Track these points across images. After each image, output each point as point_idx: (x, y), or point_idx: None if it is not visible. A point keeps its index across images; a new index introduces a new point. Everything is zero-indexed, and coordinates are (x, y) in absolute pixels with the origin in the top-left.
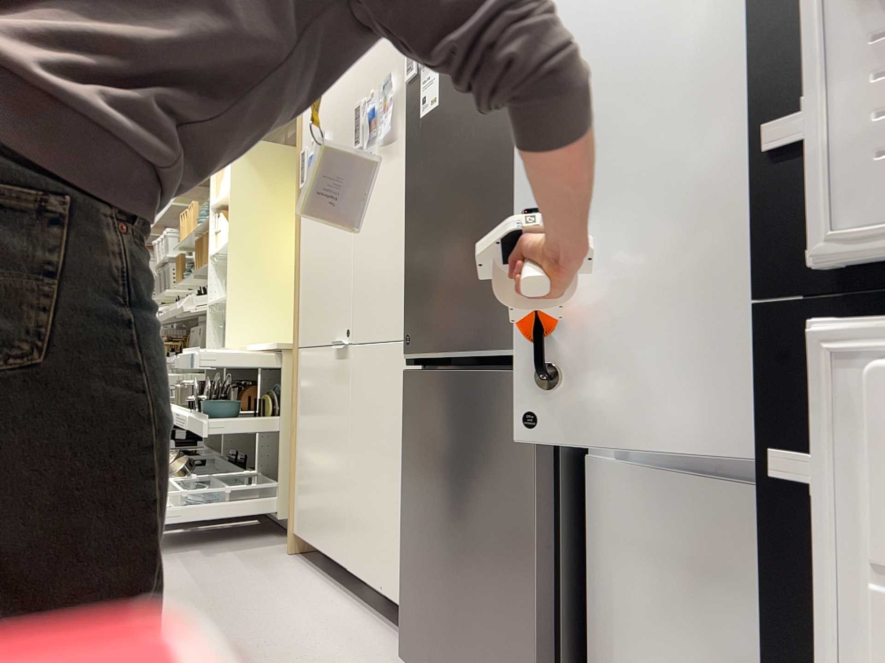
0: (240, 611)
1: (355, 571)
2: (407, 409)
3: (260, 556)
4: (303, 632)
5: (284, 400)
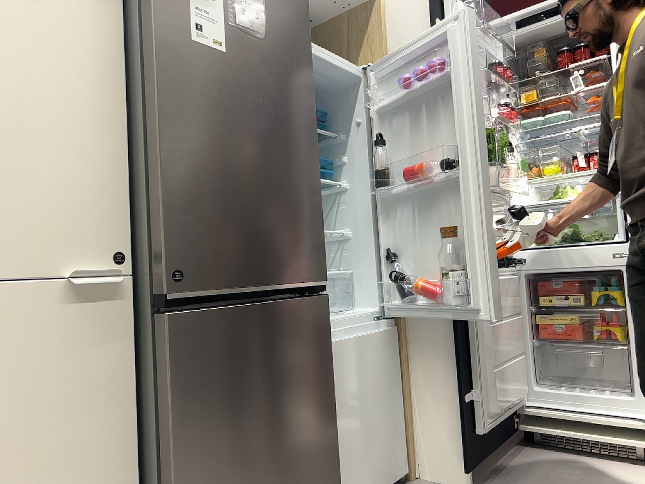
0: None
1: None
2: (177, 357)
3: None
4: None
5: None
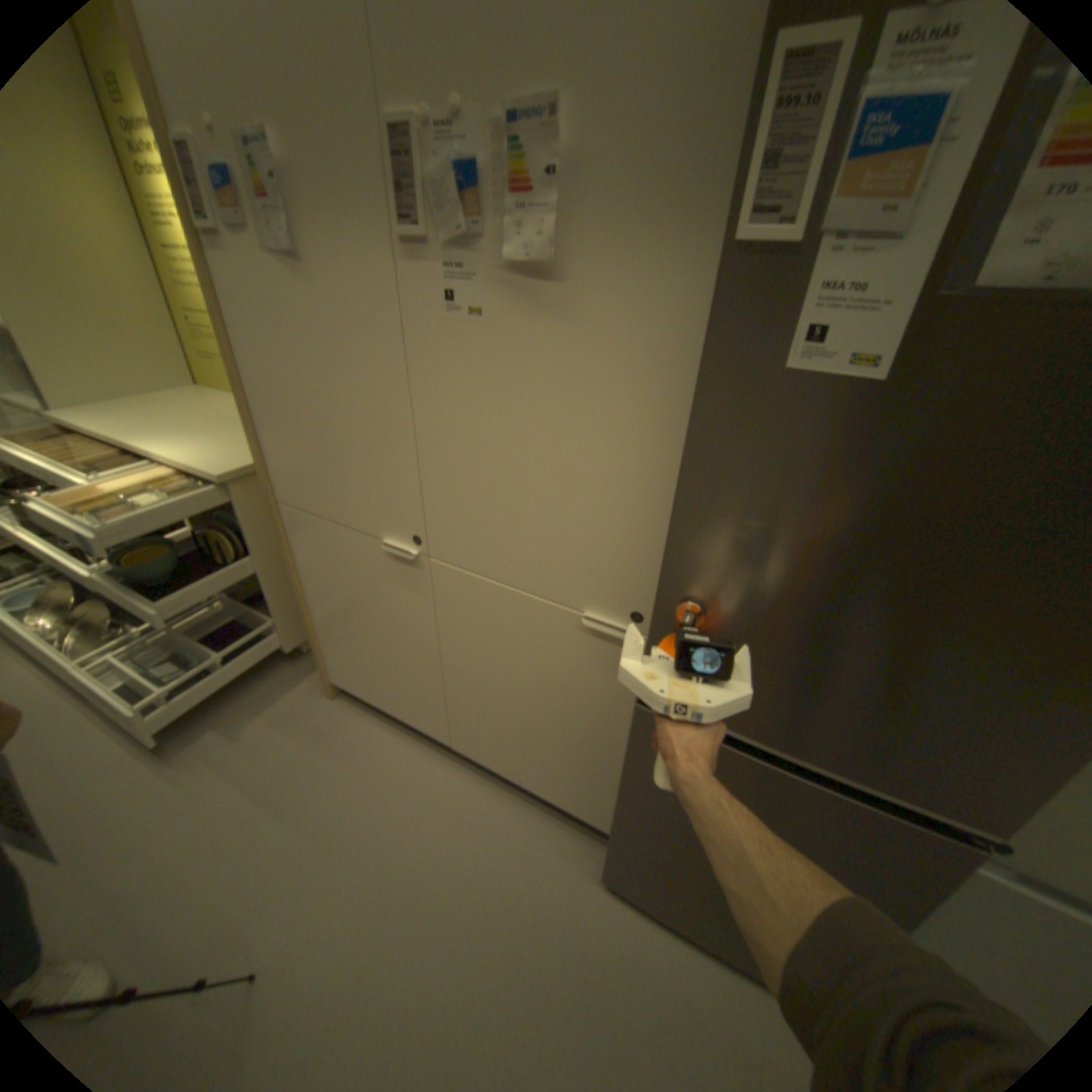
0: (365, 845)
1: (466, 752)
2: (643, 740)
3: (299, 713)
4: (461, 854)
5: (252, 537)
